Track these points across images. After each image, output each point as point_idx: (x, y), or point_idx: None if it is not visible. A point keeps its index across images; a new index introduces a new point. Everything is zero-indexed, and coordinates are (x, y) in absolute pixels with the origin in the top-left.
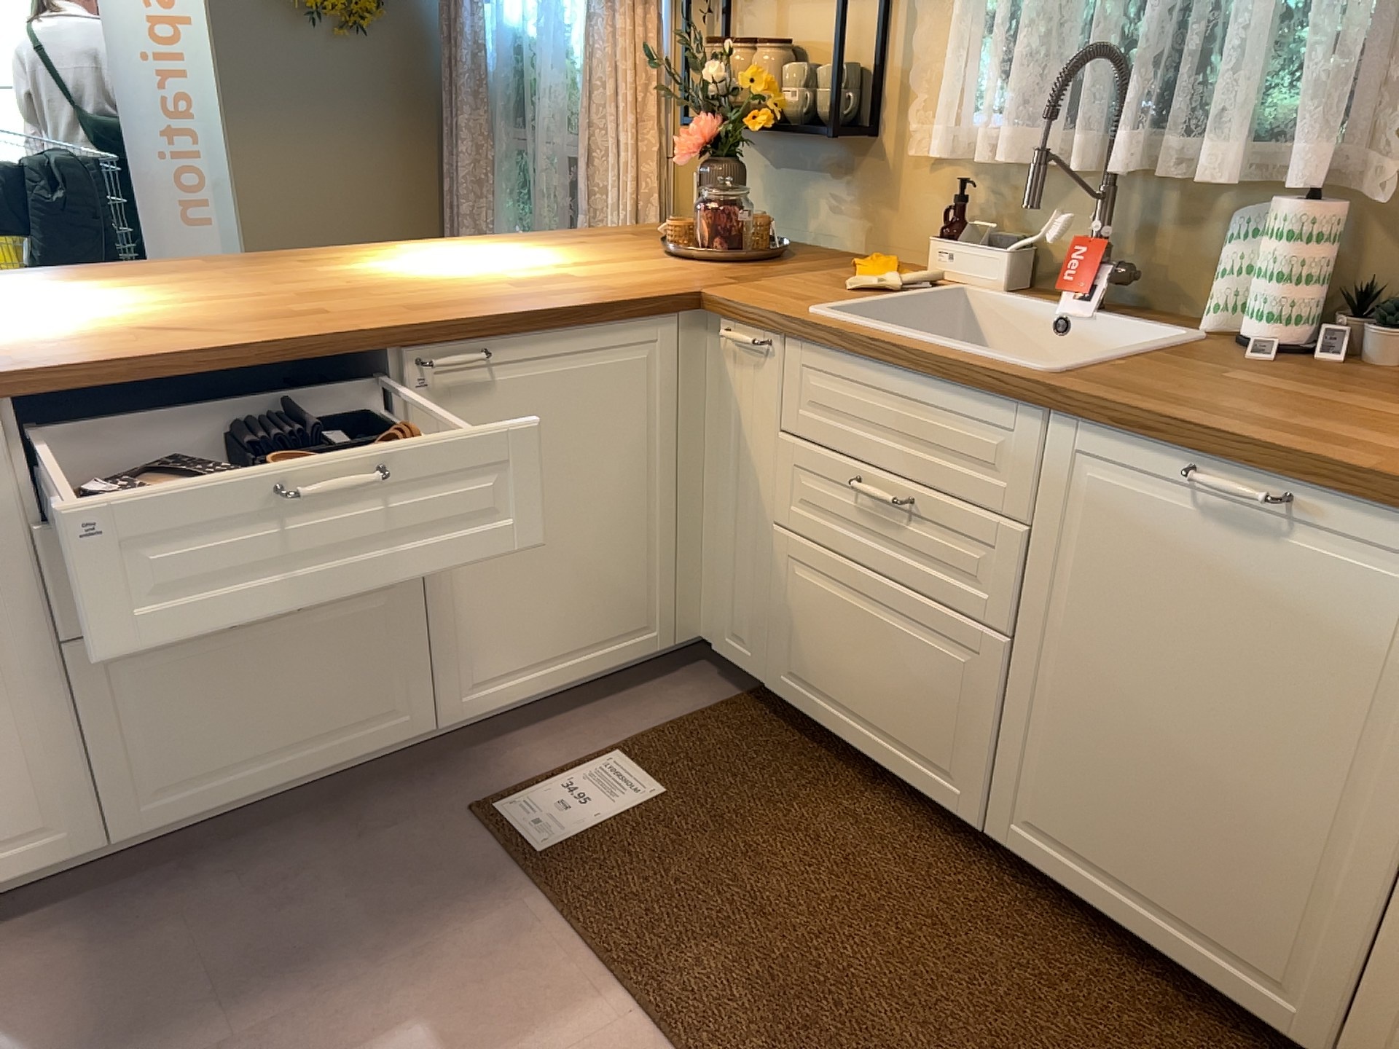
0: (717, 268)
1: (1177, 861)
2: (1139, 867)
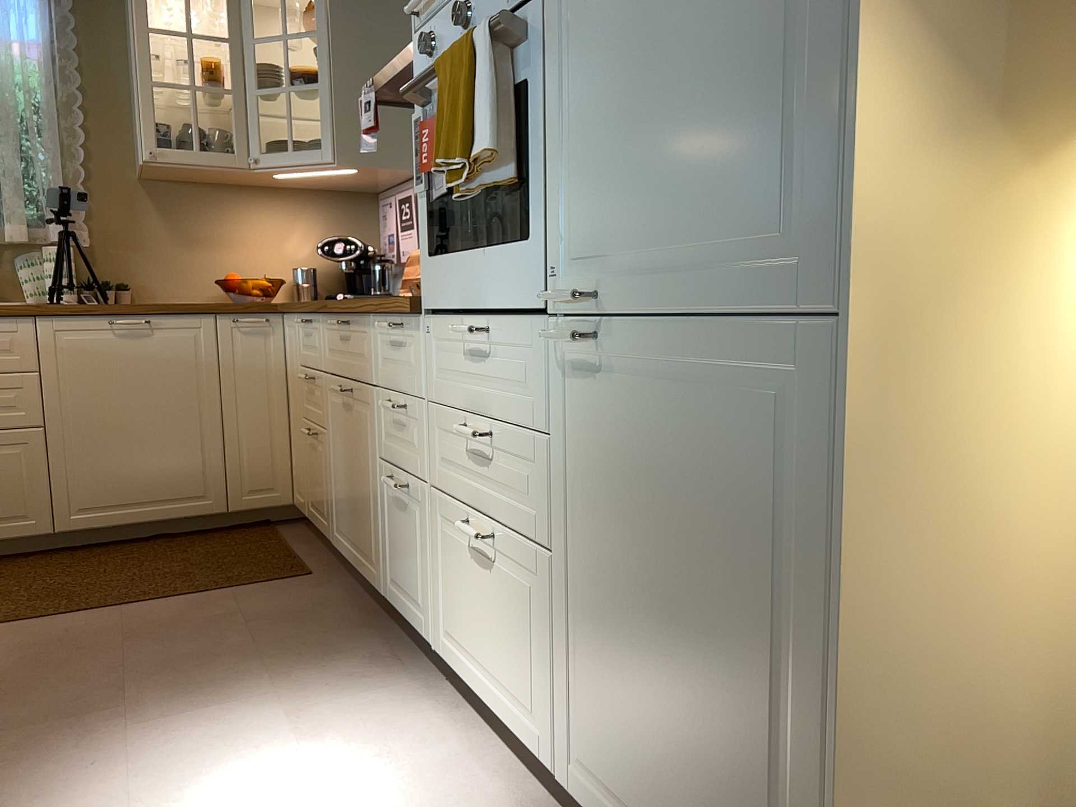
0: None
1: (151, 476)
2: (137, 490)
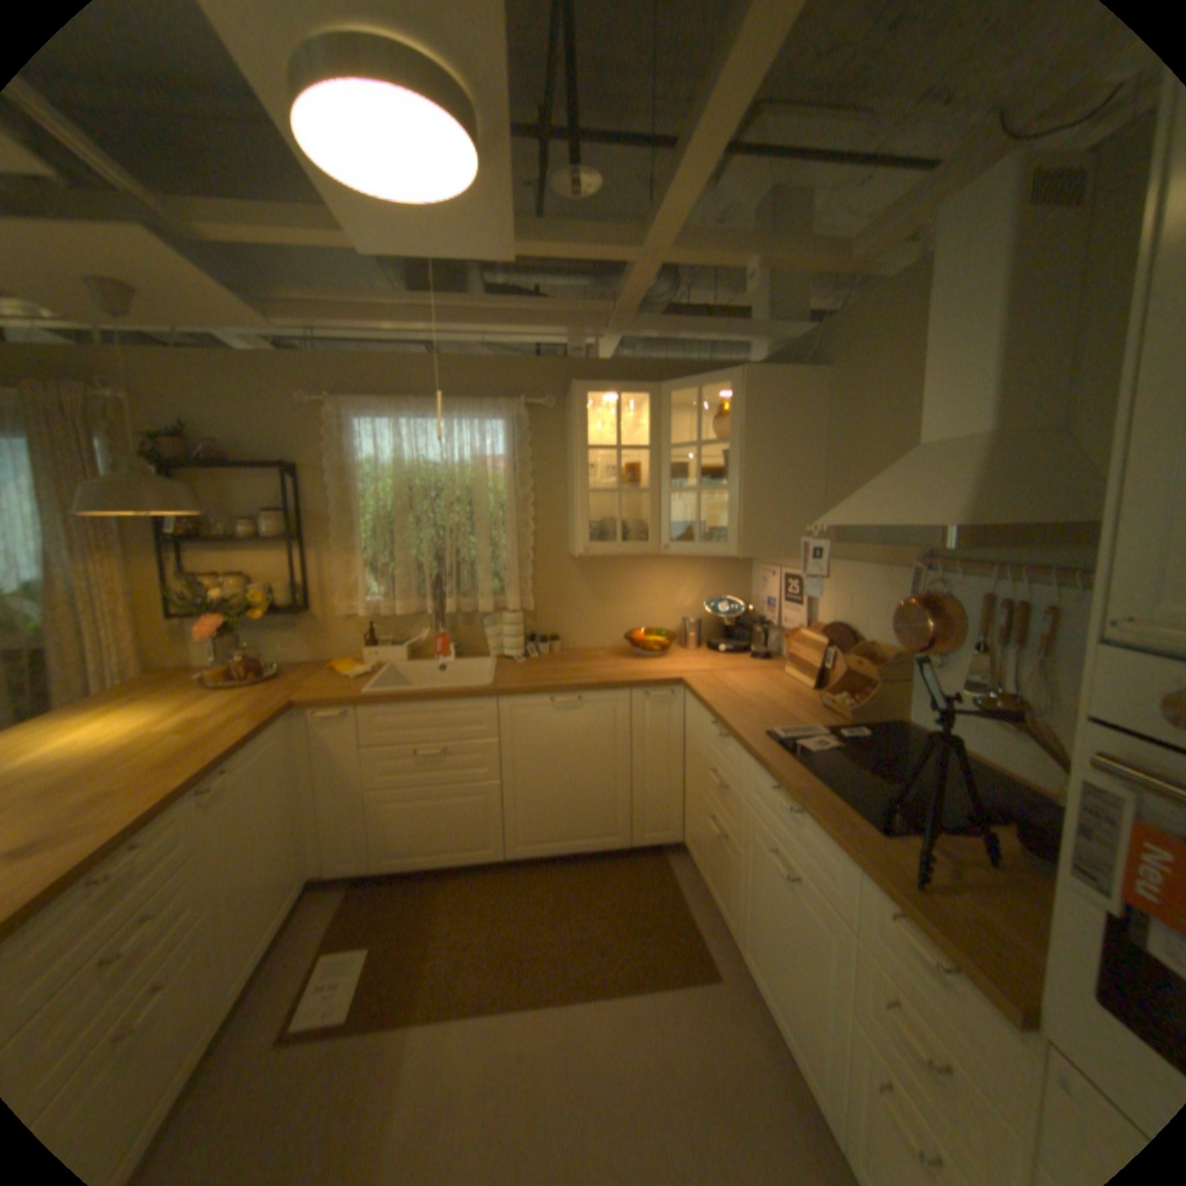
0: (264, 687)
1: (576, 818)
2: (565, 829)
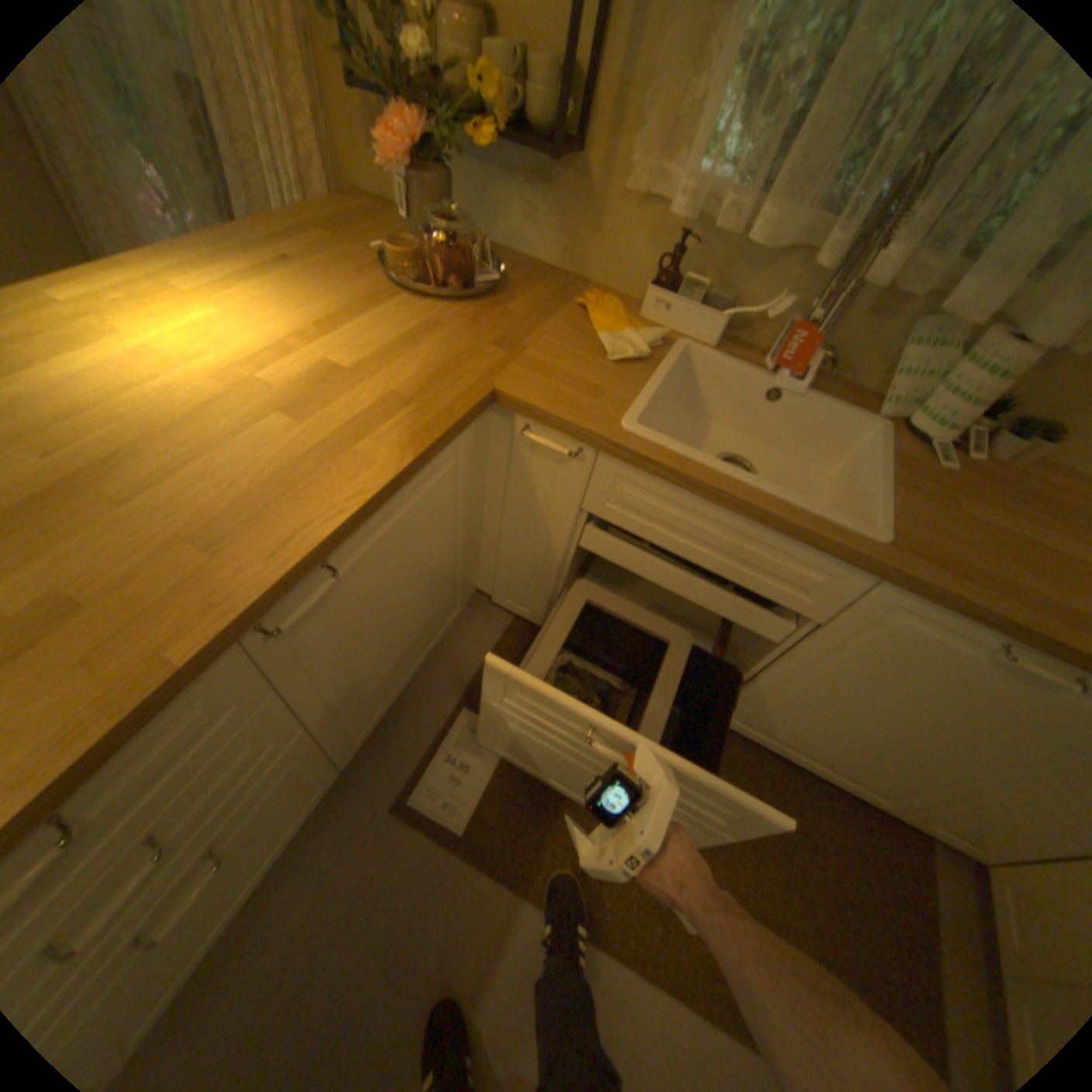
0: (466, 317)
1: (850, 759)
2: (821, 754)
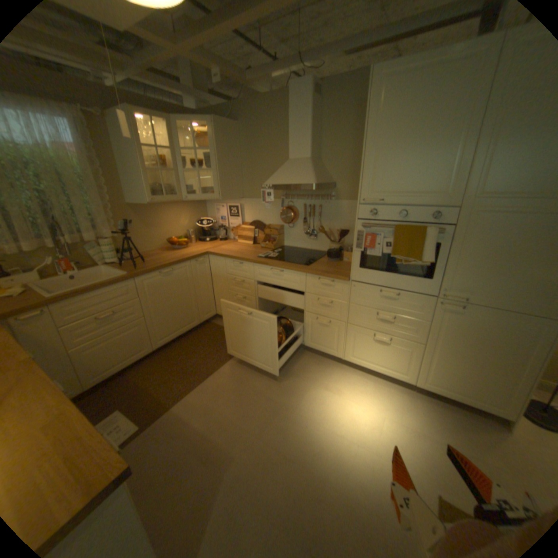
0: None
1: (179, 321)
2: (176, 327)
